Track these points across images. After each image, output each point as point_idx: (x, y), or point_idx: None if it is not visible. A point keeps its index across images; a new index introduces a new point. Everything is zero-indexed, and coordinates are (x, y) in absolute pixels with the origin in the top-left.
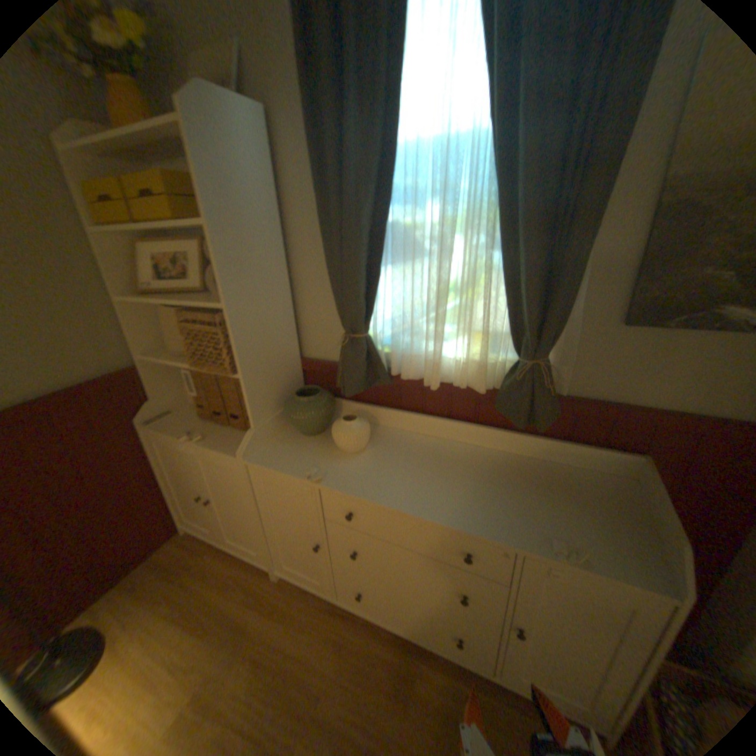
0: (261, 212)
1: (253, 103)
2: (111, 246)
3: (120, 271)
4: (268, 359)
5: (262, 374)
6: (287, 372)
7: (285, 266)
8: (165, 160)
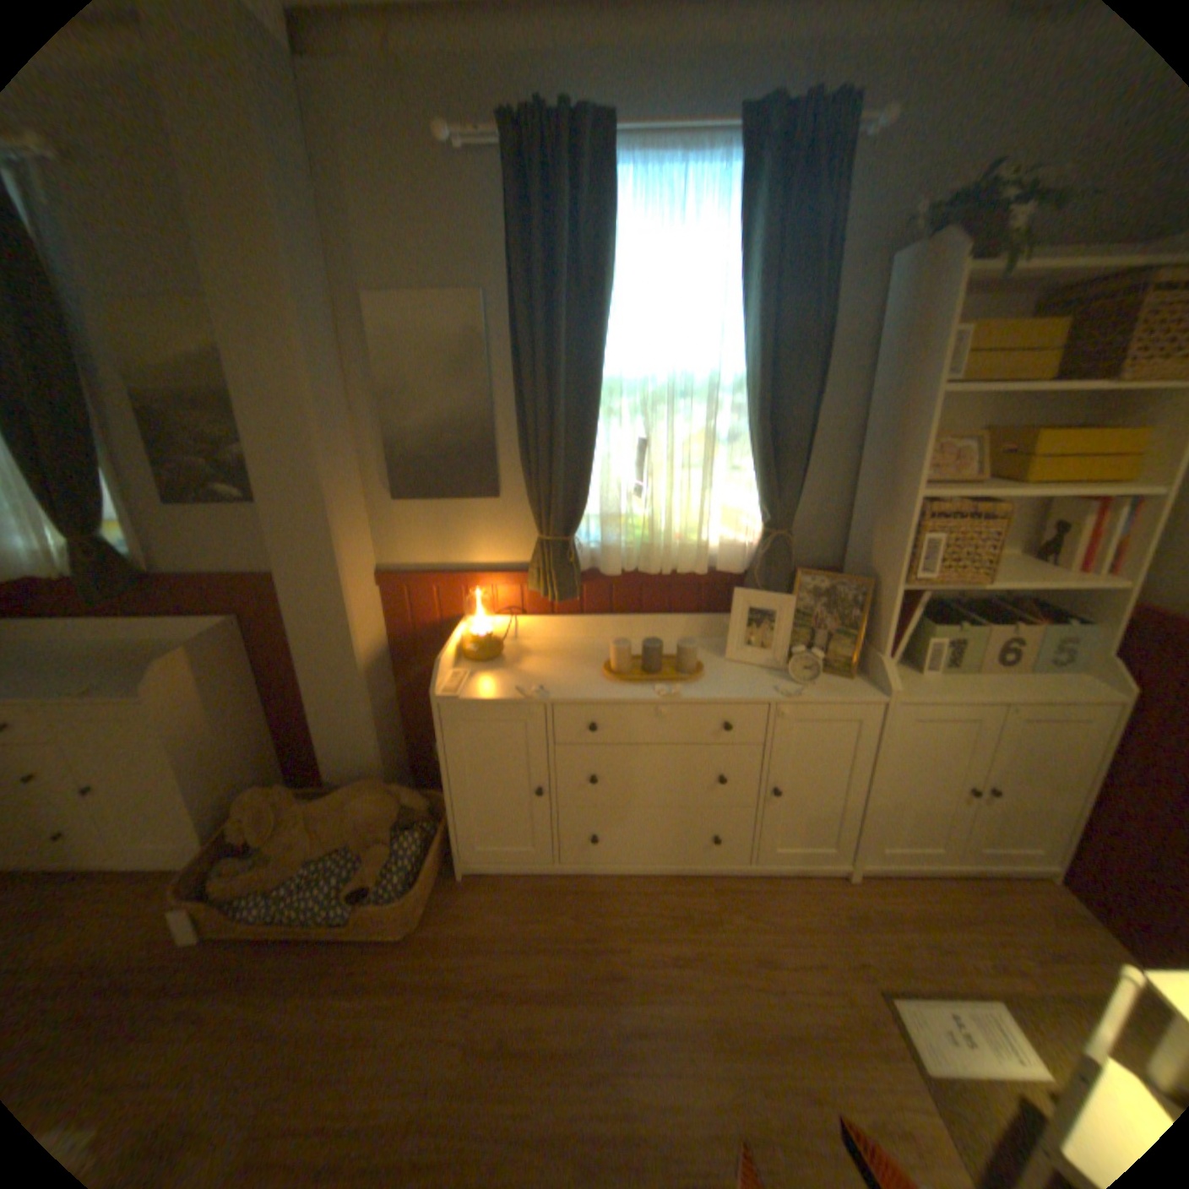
0: None
1: None
2: None
3: None
4: None
5: None
6: None
7: None
8: None
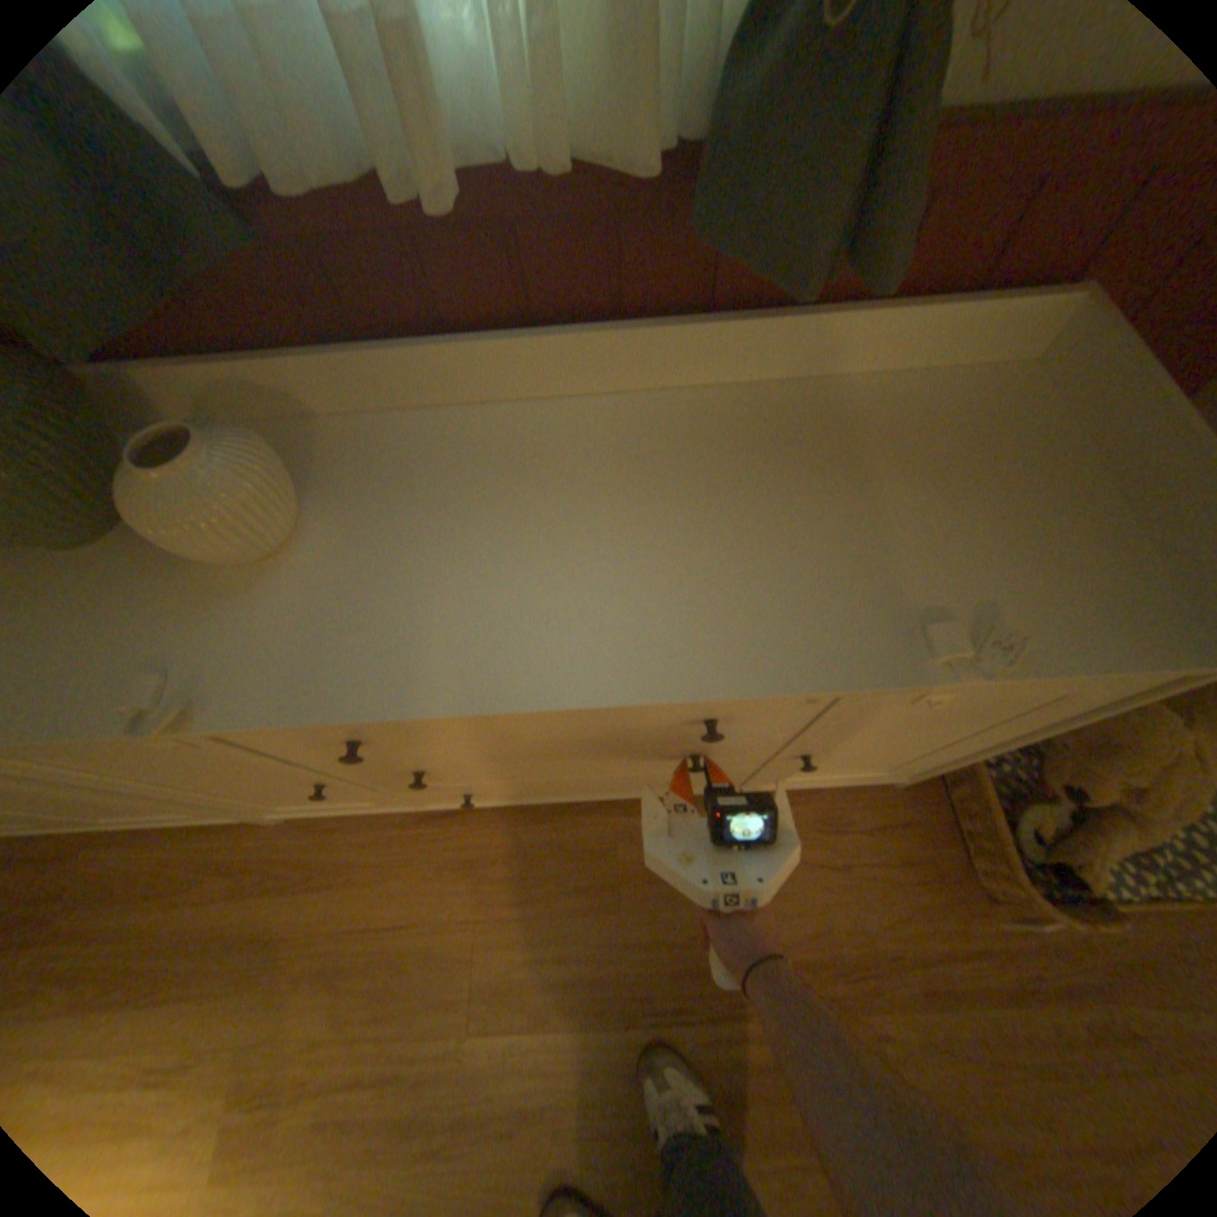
0: None
1: None
2: None
3: None
4: None
5: None
6: None
7: None
8: None
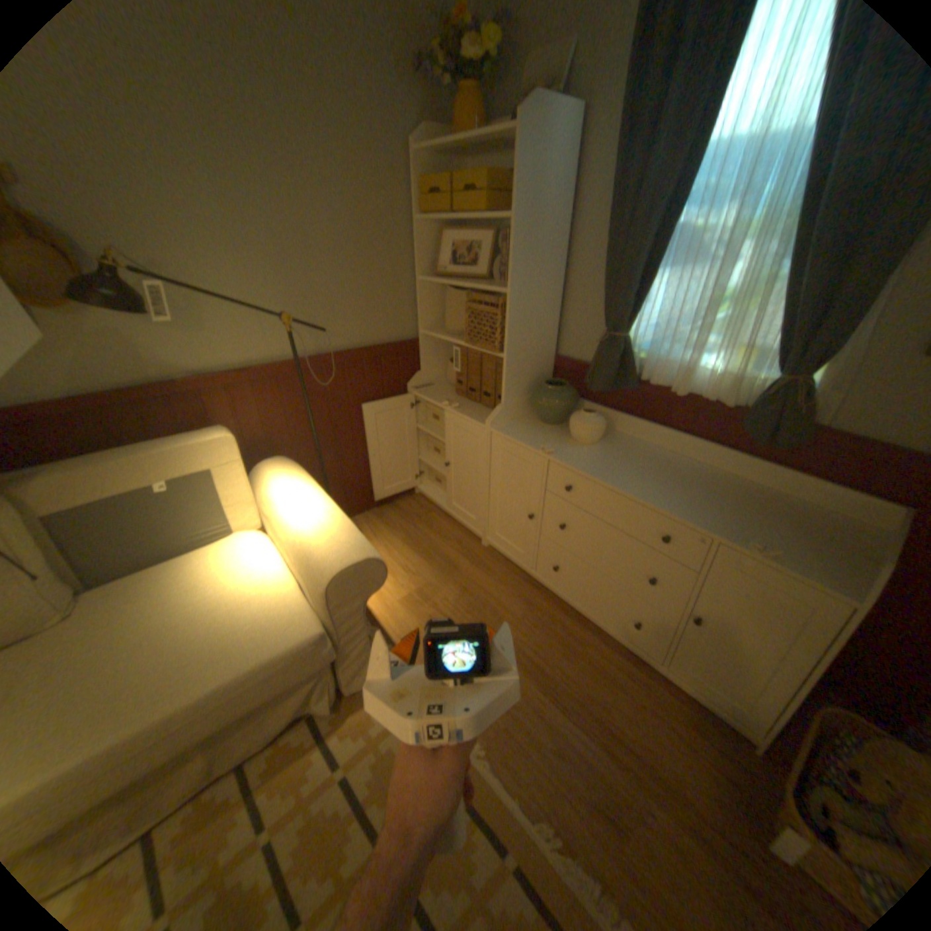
0: (557, 209)
1: (576, 104)
2: (426, 233)
3: (427, 255)
4: (529, 347)
5: (520, 359)
6: (540, 364)
7: (564, 262)
8: (482, 155)
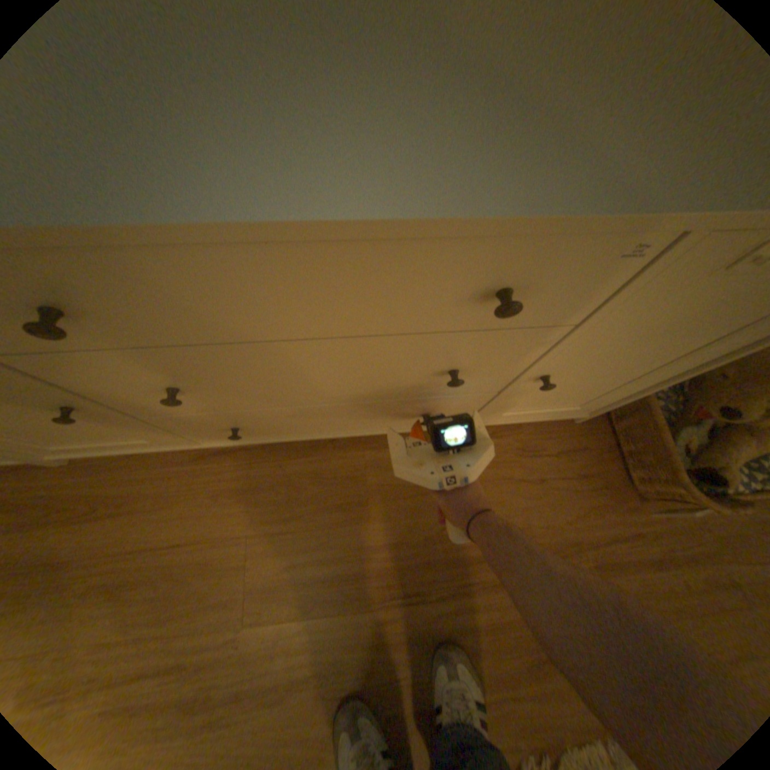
0: None
1: None
2: None
3: None
4: None
5: None
6: None
7: None
8: None
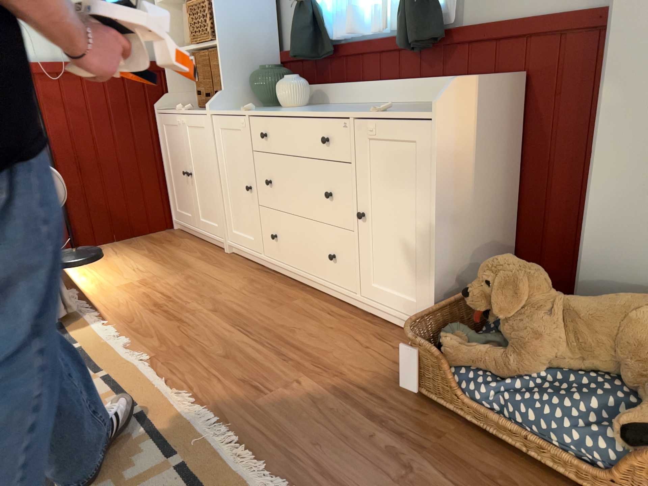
0: None
1: None
2: None
3: None
4: (243, 38)
5: (235, 48)
6: (261, 59)
7: None
8: None
